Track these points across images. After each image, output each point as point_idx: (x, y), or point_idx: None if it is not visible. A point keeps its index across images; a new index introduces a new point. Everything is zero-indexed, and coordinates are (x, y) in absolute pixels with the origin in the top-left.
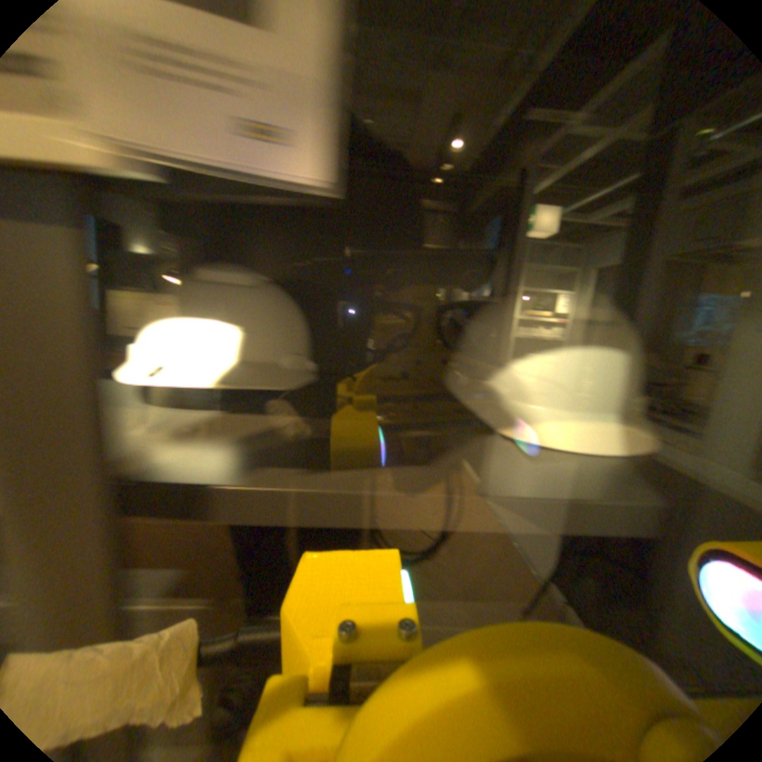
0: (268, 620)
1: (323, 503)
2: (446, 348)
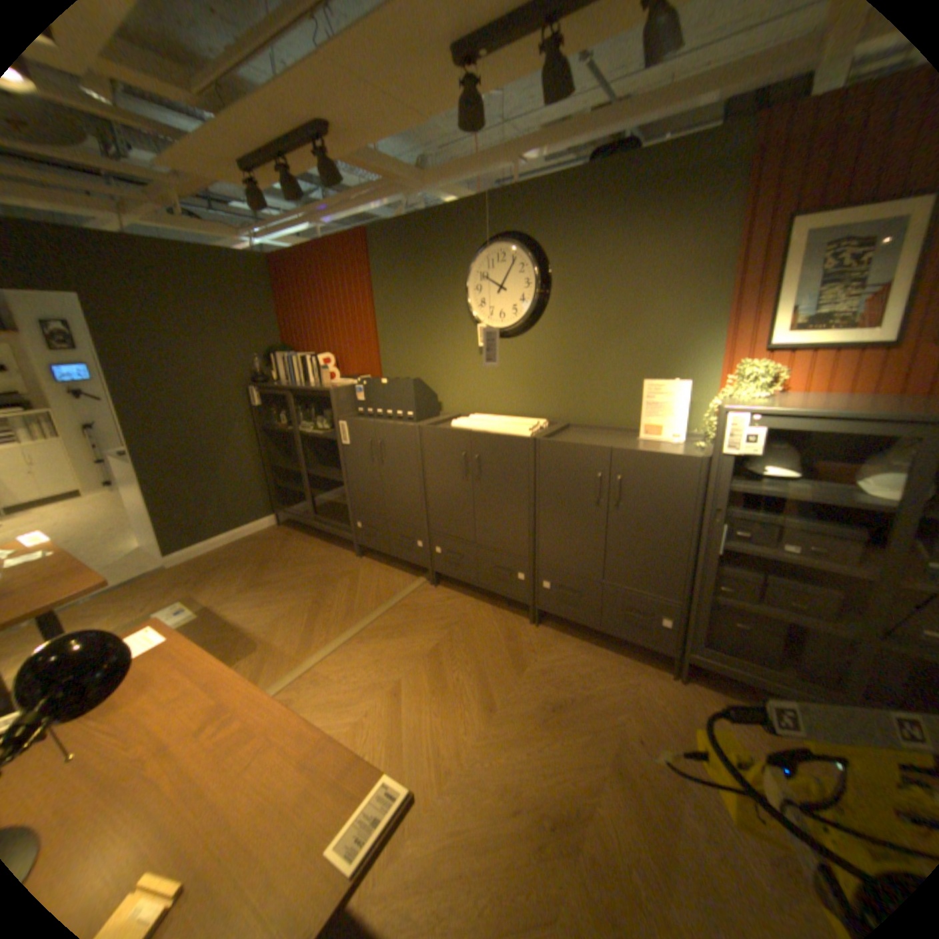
0: (793, 525)
1: (814, 501)
2: (861, 463)
